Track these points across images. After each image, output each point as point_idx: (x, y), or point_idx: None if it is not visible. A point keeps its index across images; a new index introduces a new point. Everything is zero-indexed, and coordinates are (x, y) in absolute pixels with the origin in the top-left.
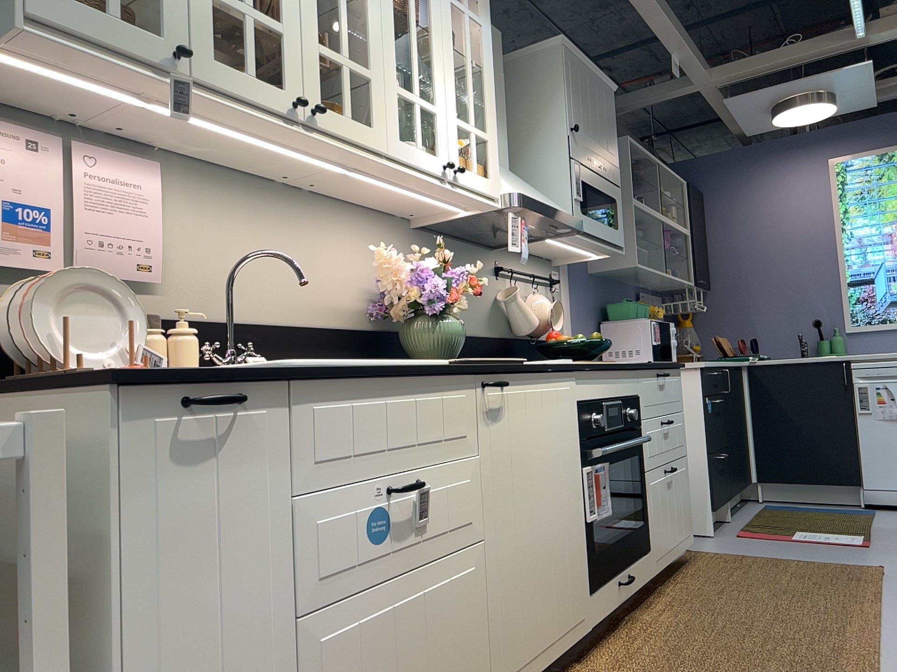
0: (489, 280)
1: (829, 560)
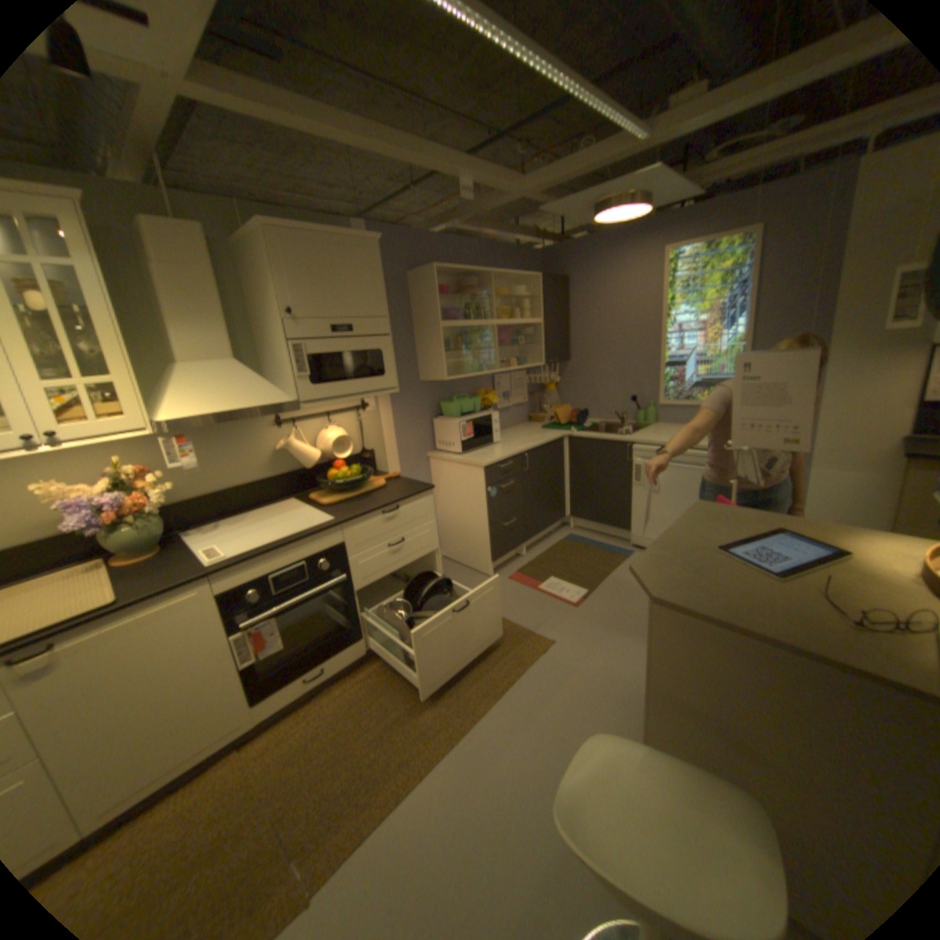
0: (264, 433)
1: (531, 625)
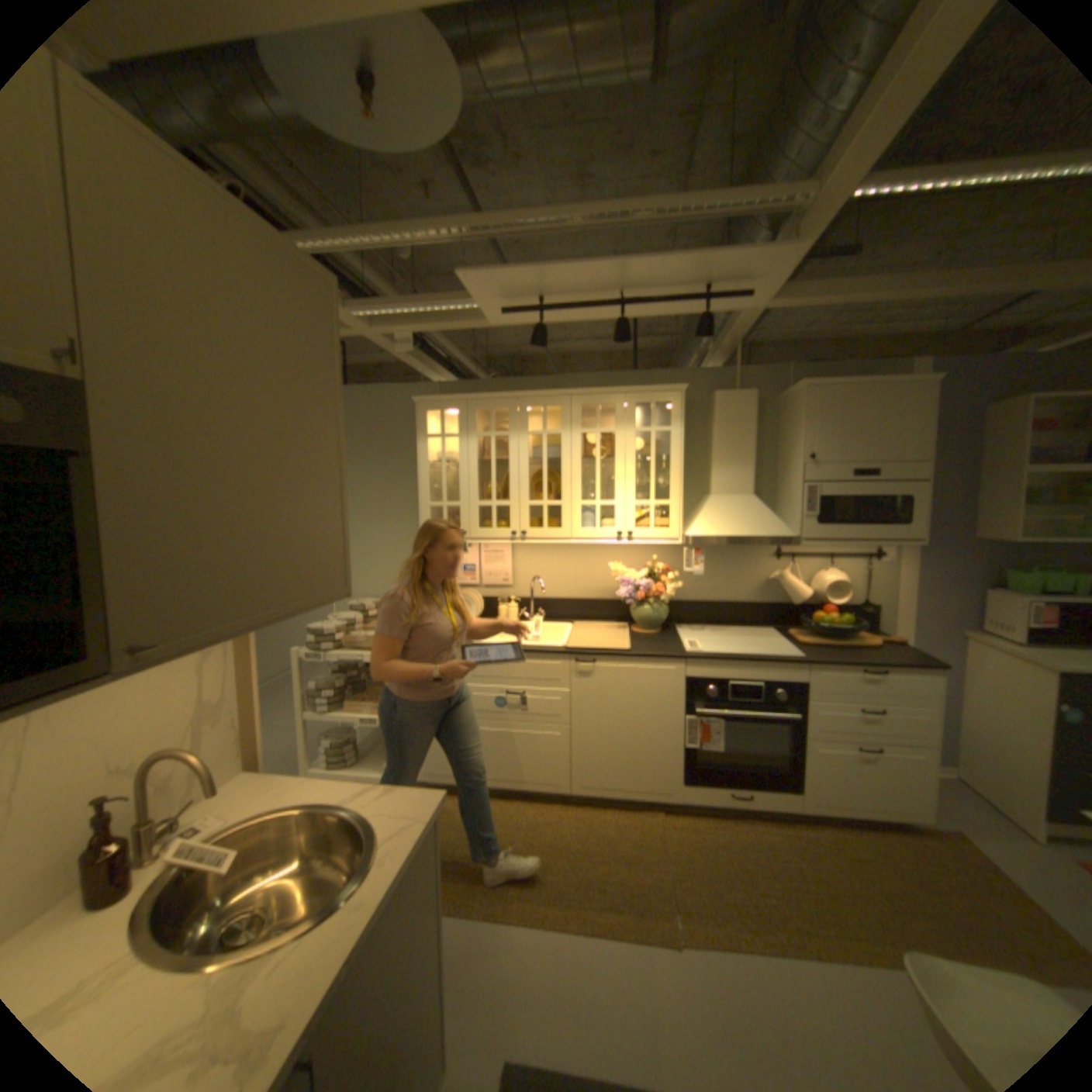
0: (763, 563)
1: None
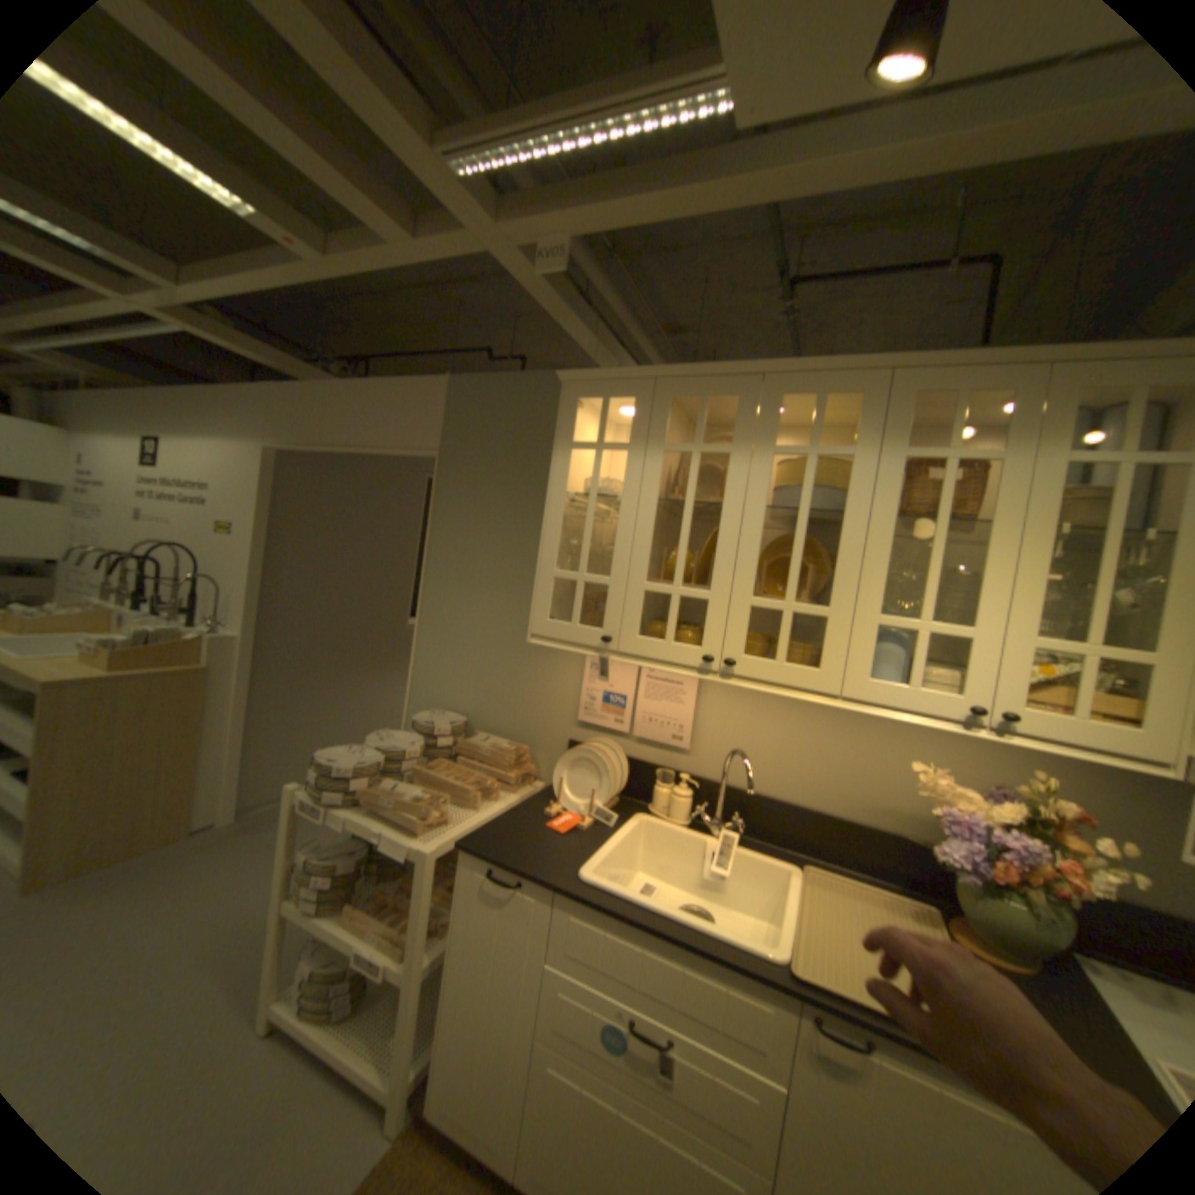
0: None
1: None
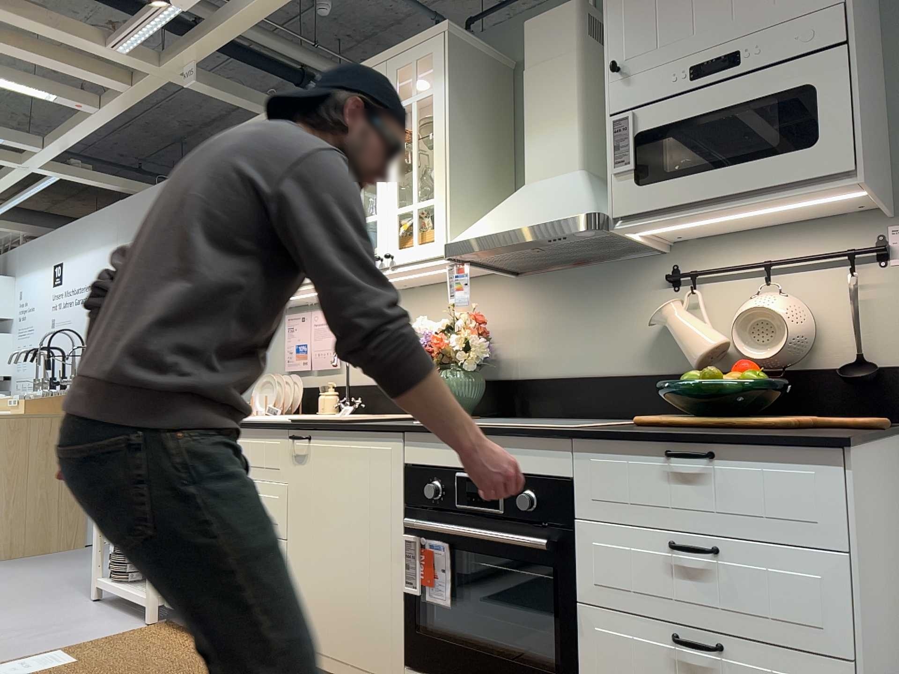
0: (647, 298)
1: None
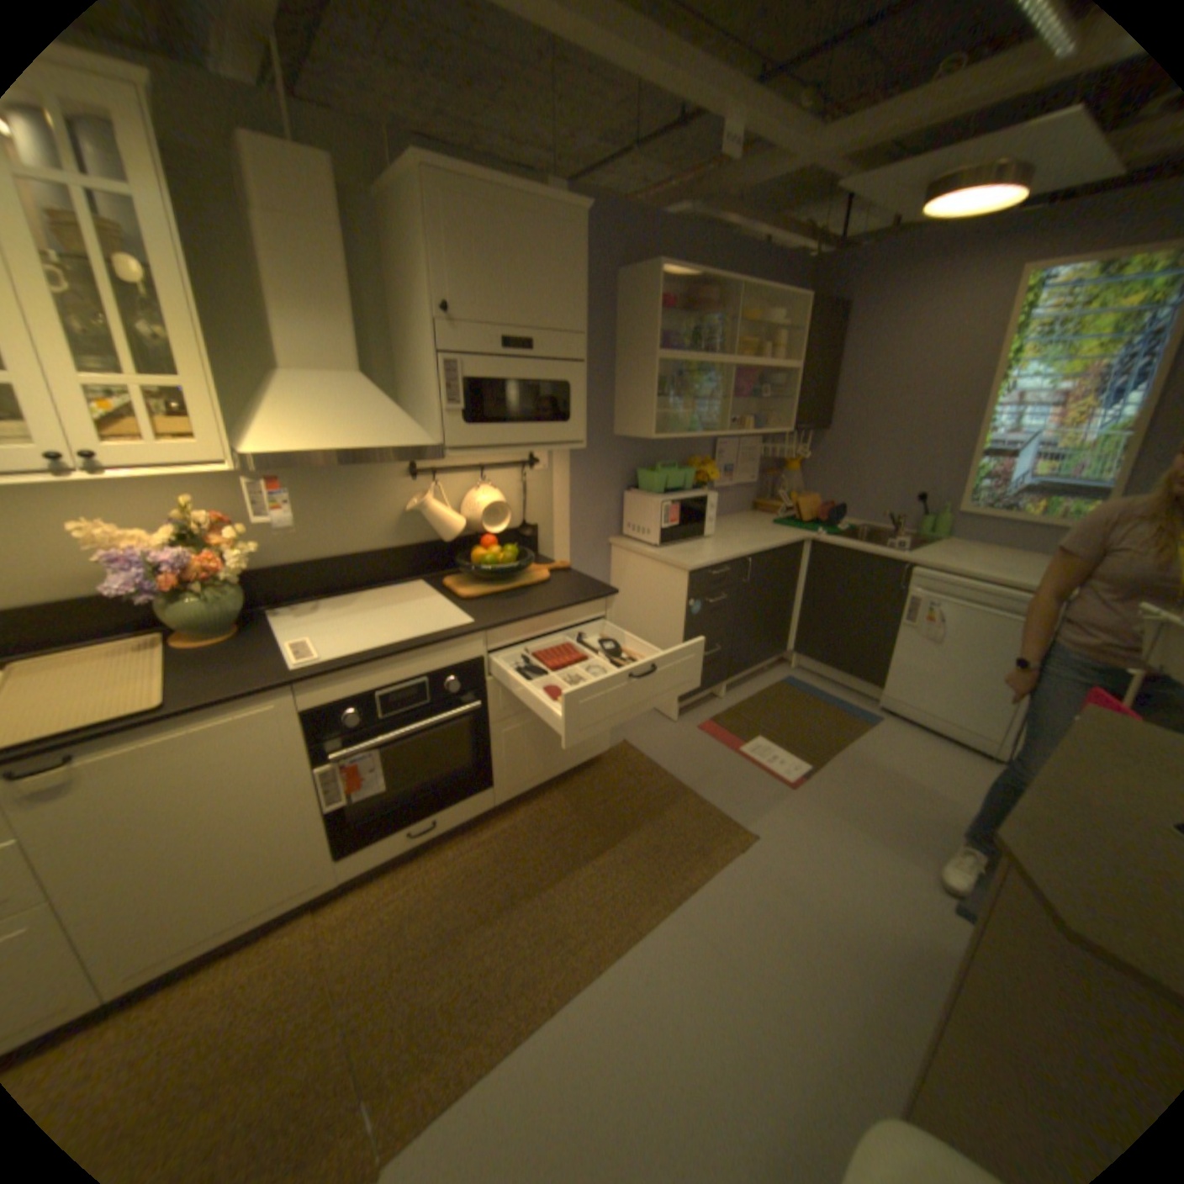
0: (393, 486)
1: (726, 804)
